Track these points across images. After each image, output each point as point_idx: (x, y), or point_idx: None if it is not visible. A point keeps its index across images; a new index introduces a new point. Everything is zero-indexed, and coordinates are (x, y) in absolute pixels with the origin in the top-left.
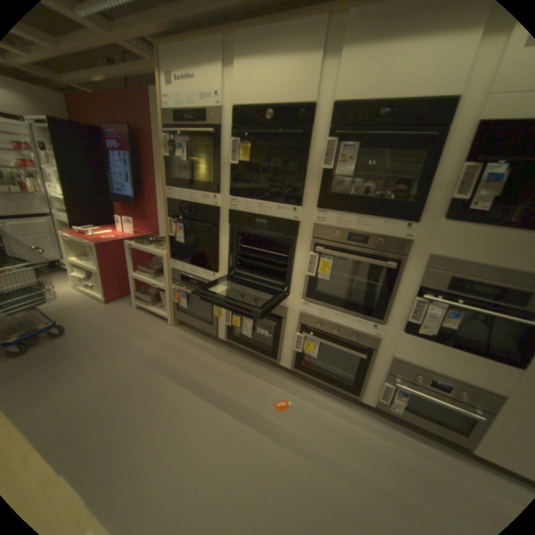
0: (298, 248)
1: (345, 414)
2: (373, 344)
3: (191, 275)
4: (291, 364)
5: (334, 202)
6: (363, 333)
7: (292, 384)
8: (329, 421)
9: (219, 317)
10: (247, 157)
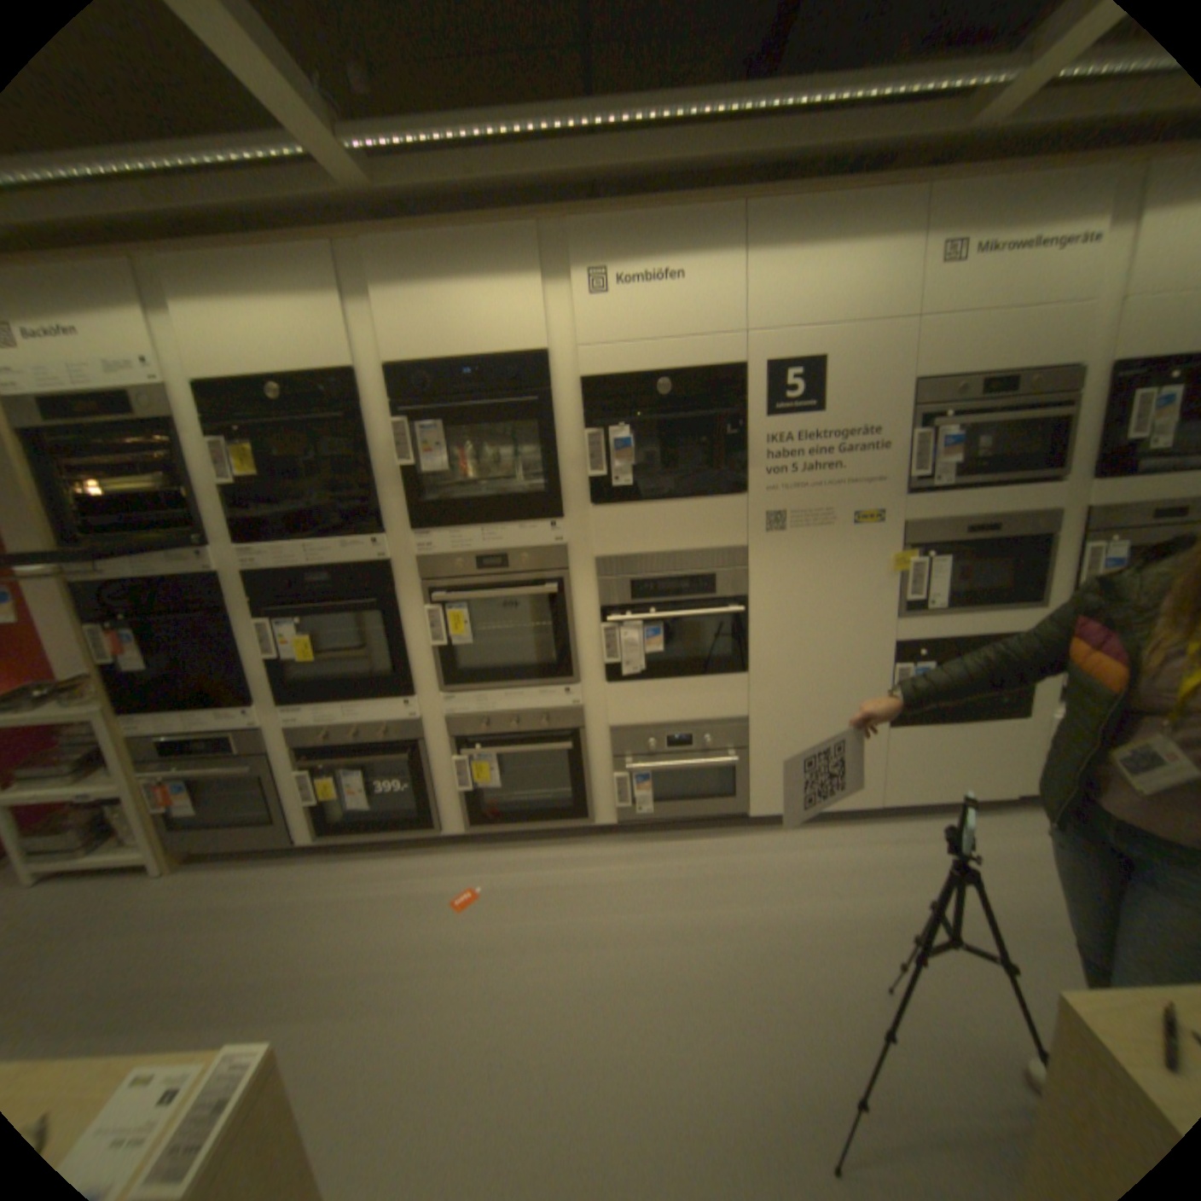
0: (402, 606)
1: (574, 860)
2: (573, 721)
3: (183, 737)
4: (462, 825)
5: (435, 516)
6: (553, 710)
7: (475, 859)
8: (551, 884)
9: (281, 800)
10: (251, 467)
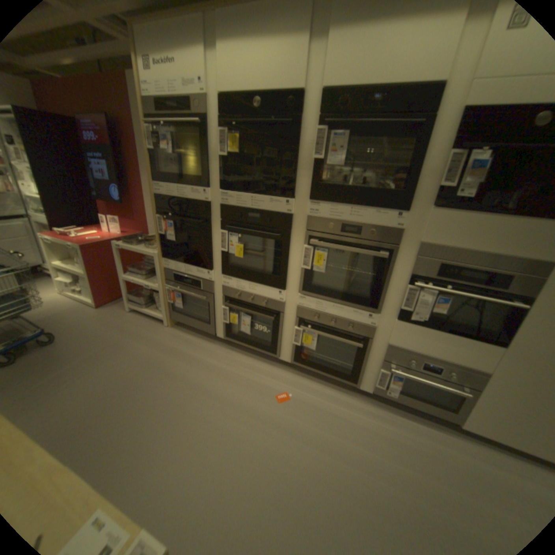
0: (292, 241)
1: (344, 401)
2: (369, 333)
3: (185, 274)
4: (291, 358)
5: (326, 193)
6: (358, 323)
7: (293, 376)
8: (328, 409)
9: (216, 315)
10: (237, 148)
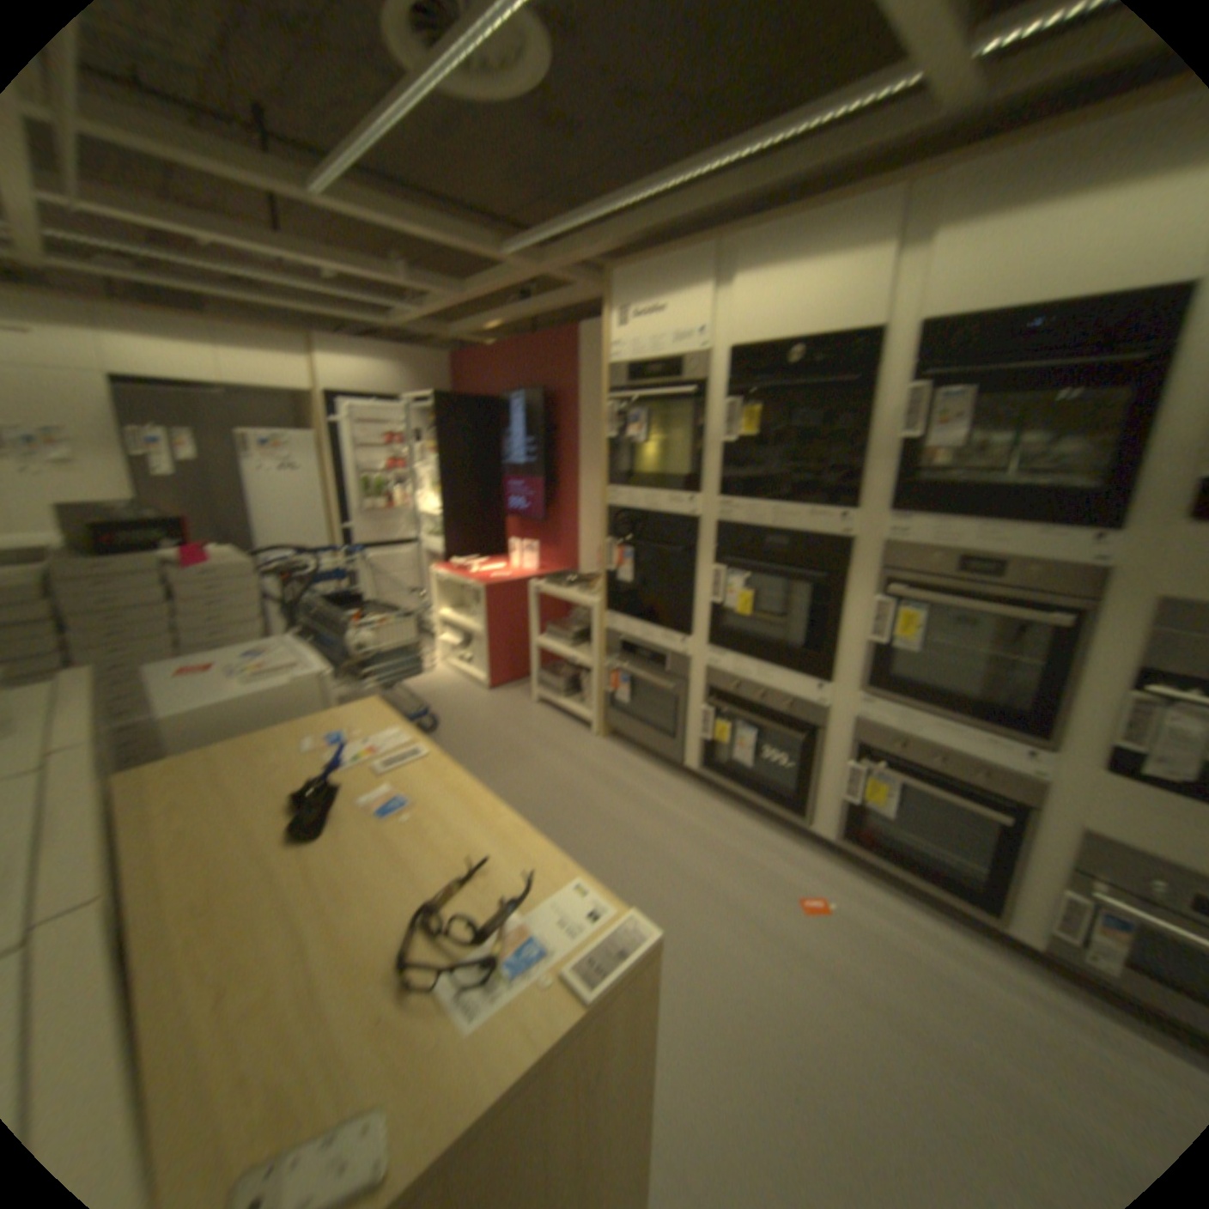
0: (850, 589)
1: (964, 955)
2: (1029, 795)
3: (637, 644)
4: (836, 833)
5: (924, 499)
6: (1002, 769)
7: (839, 875)
8: (924, 960)
9: (686, 724)
10: (750, 429)
